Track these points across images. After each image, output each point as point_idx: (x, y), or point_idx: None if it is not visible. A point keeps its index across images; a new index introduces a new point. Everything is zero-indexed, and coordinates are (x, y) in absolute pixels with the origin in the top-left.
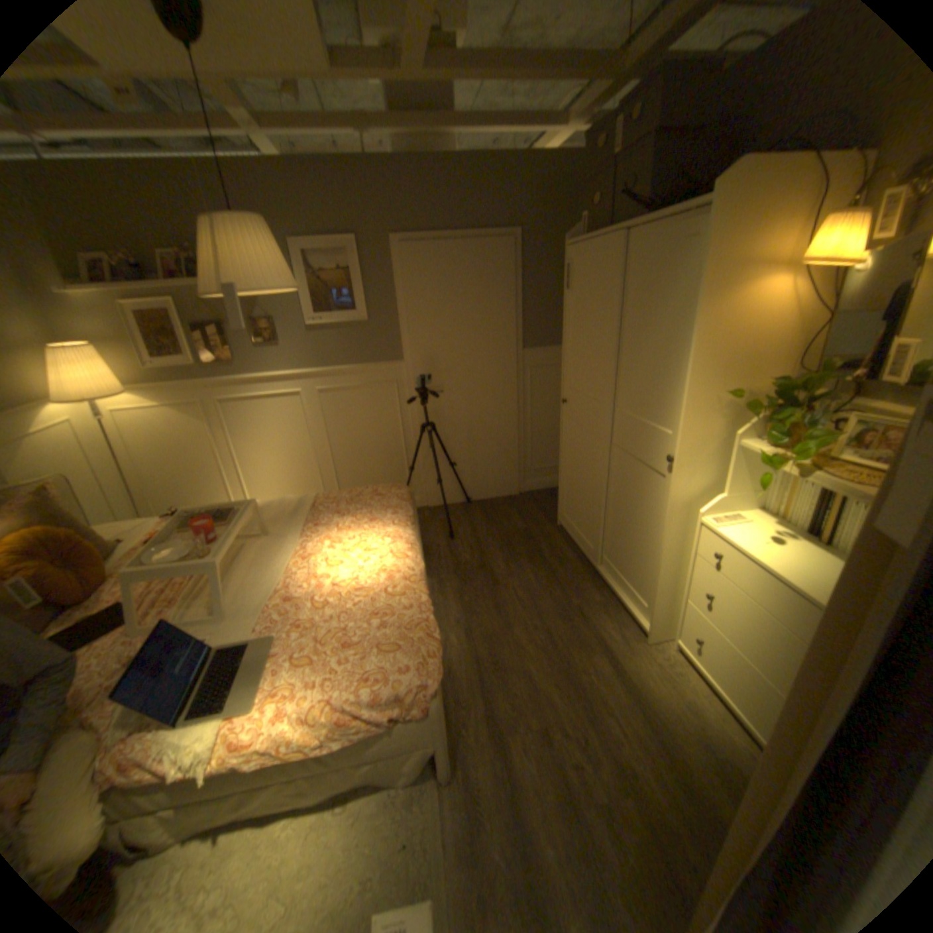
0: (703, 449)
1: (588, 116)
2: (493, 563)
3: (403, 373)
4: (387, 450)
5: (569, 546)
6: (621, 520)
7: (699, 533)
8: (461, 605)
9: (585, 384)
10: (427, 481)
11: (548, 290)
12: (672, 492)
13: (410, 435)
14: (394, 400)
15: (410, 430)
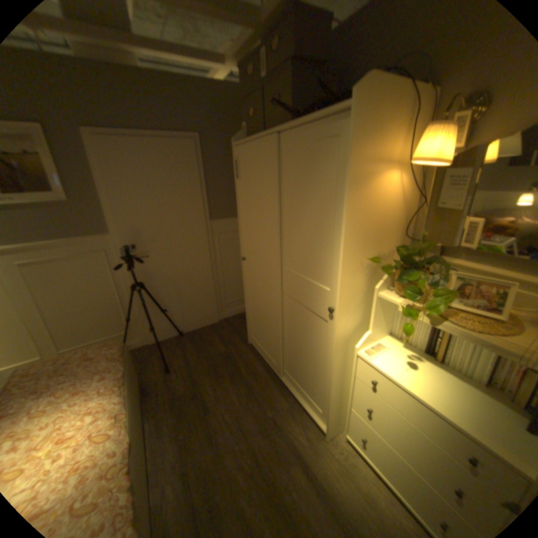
0: (353, 301)
1: (237, 58)
2: (203, 390)
3: (109, 243)
4: (102, 307)
5: (258, 360)
6: (295, 347)
7: (356, 362)
8: (176, 445)
9: (257, 247)
10: (143, 326)
11: (223, 179)
12: (334, 334)
13: (123, 292)
14: (103, 266)
15: (122, 288)
